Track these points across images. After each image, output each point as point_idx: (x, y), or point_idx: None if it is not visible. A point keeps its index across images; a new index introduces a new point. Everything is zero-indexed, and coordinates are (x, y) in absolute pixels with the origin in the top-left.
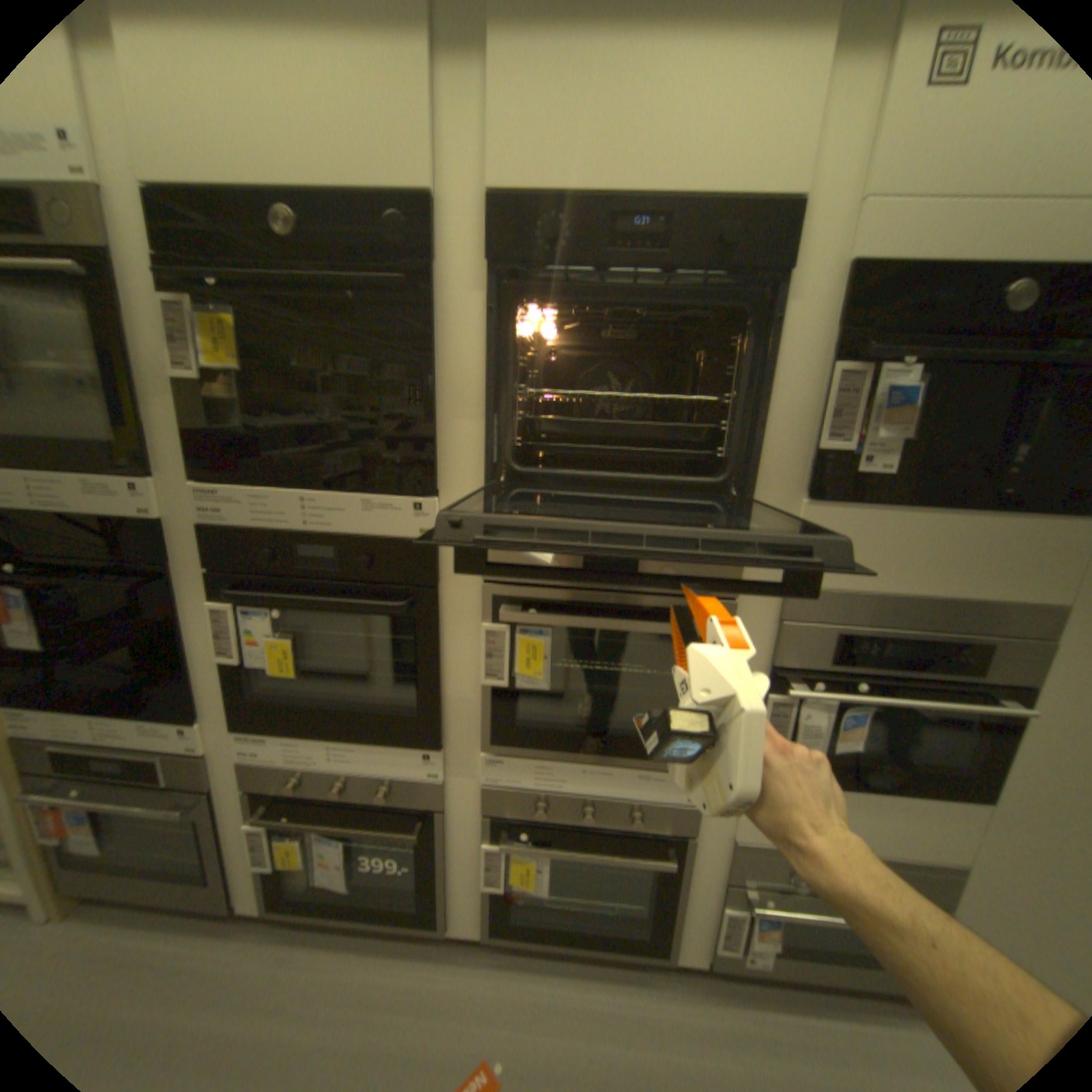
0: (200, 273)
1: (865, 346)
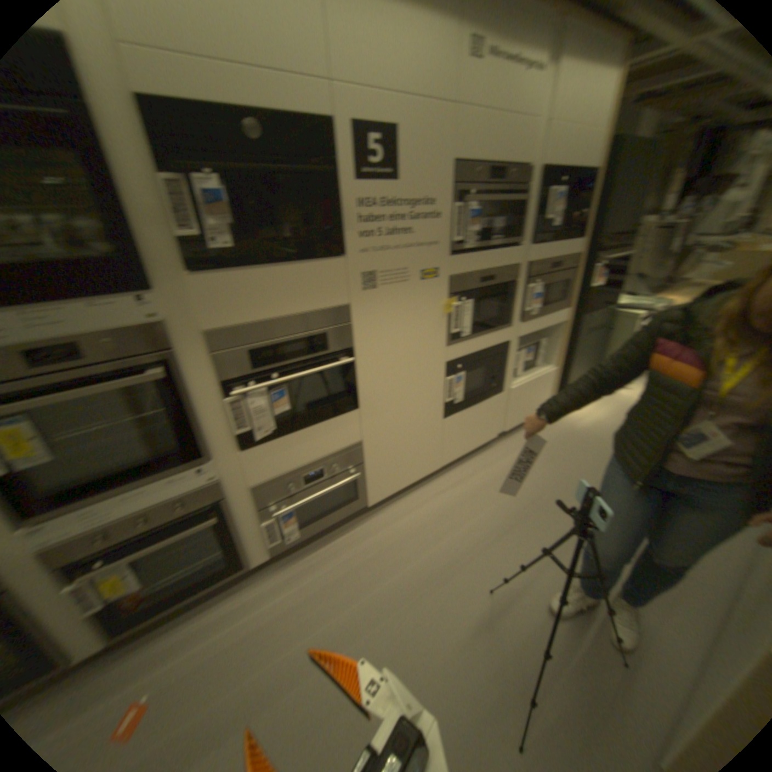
0: None
1: (165, 164)
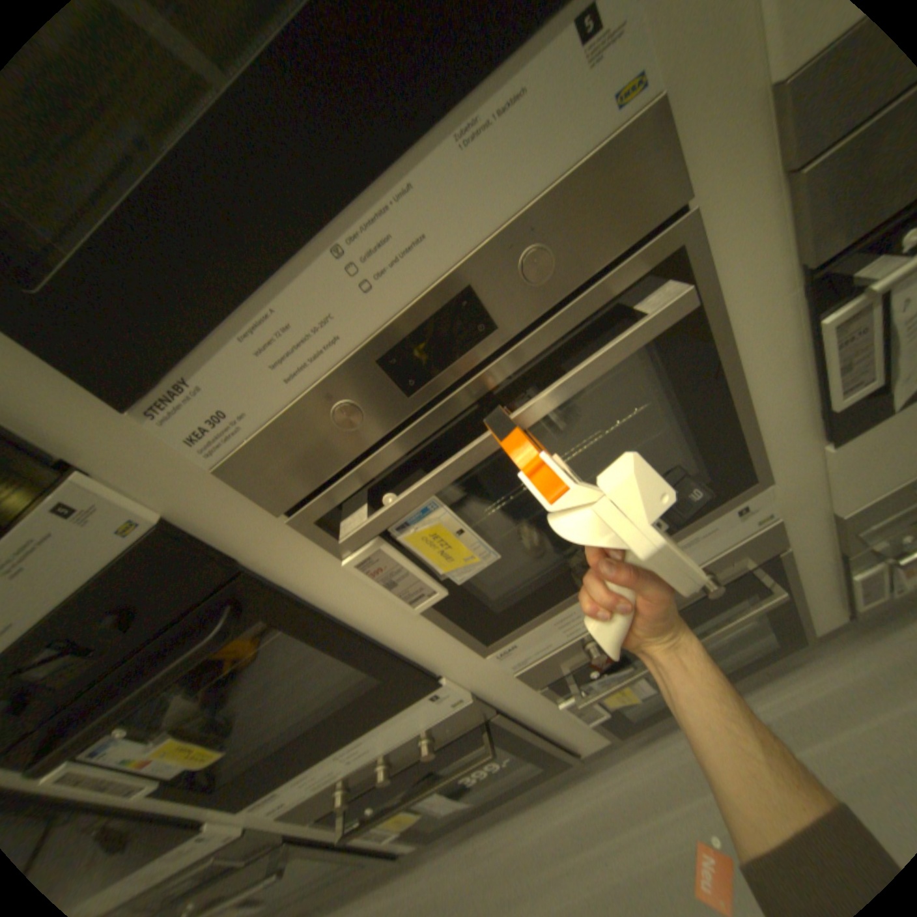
0: None
1: None
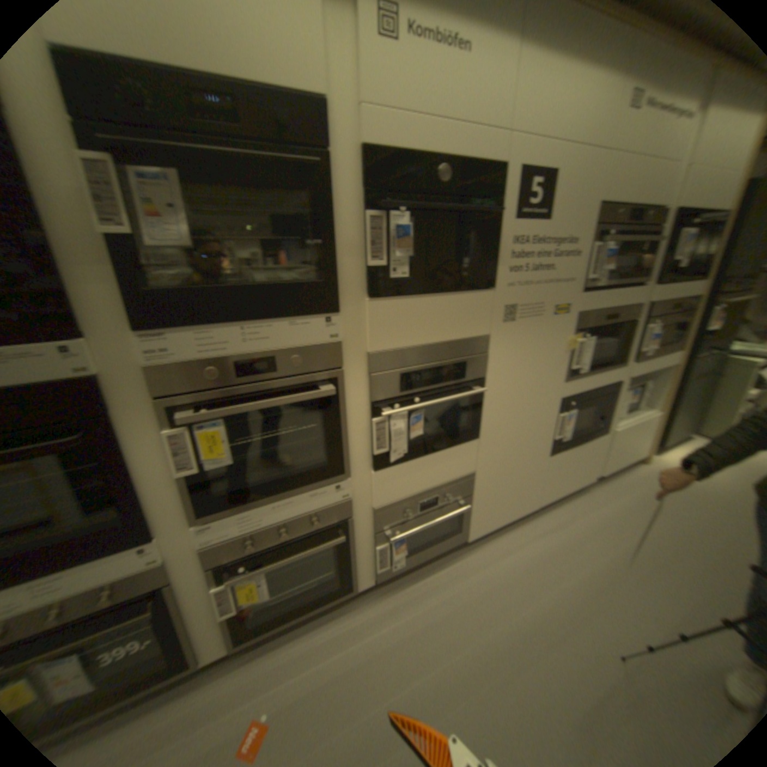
0: None
1: (377, 202)
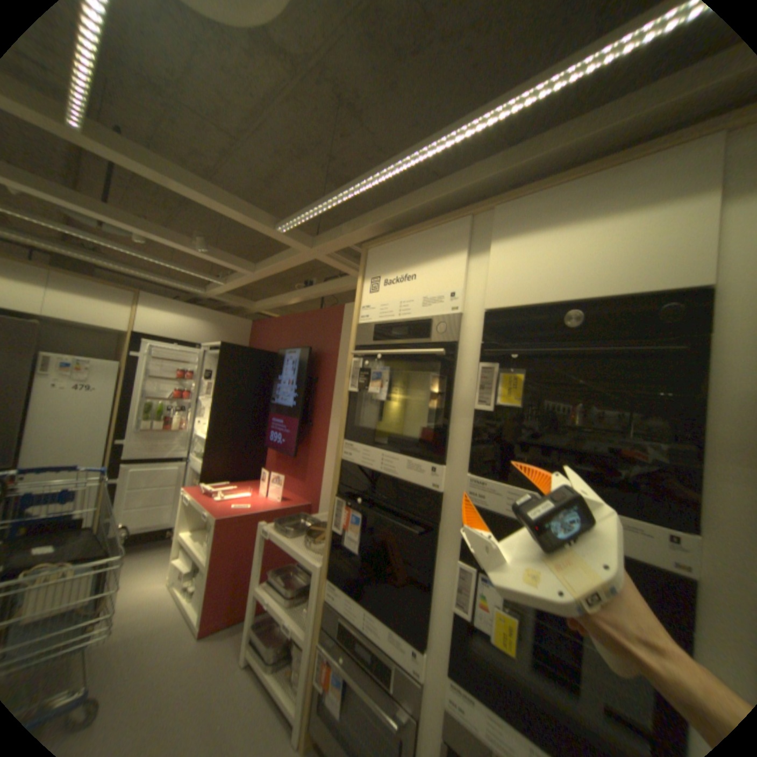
0: (513, 351)
1: None
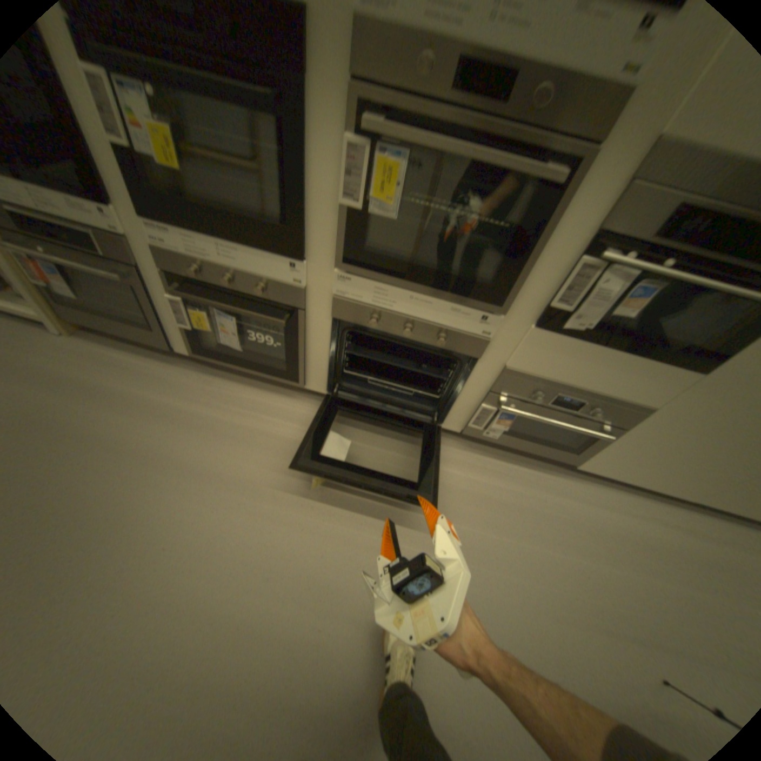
0: None
1: None
